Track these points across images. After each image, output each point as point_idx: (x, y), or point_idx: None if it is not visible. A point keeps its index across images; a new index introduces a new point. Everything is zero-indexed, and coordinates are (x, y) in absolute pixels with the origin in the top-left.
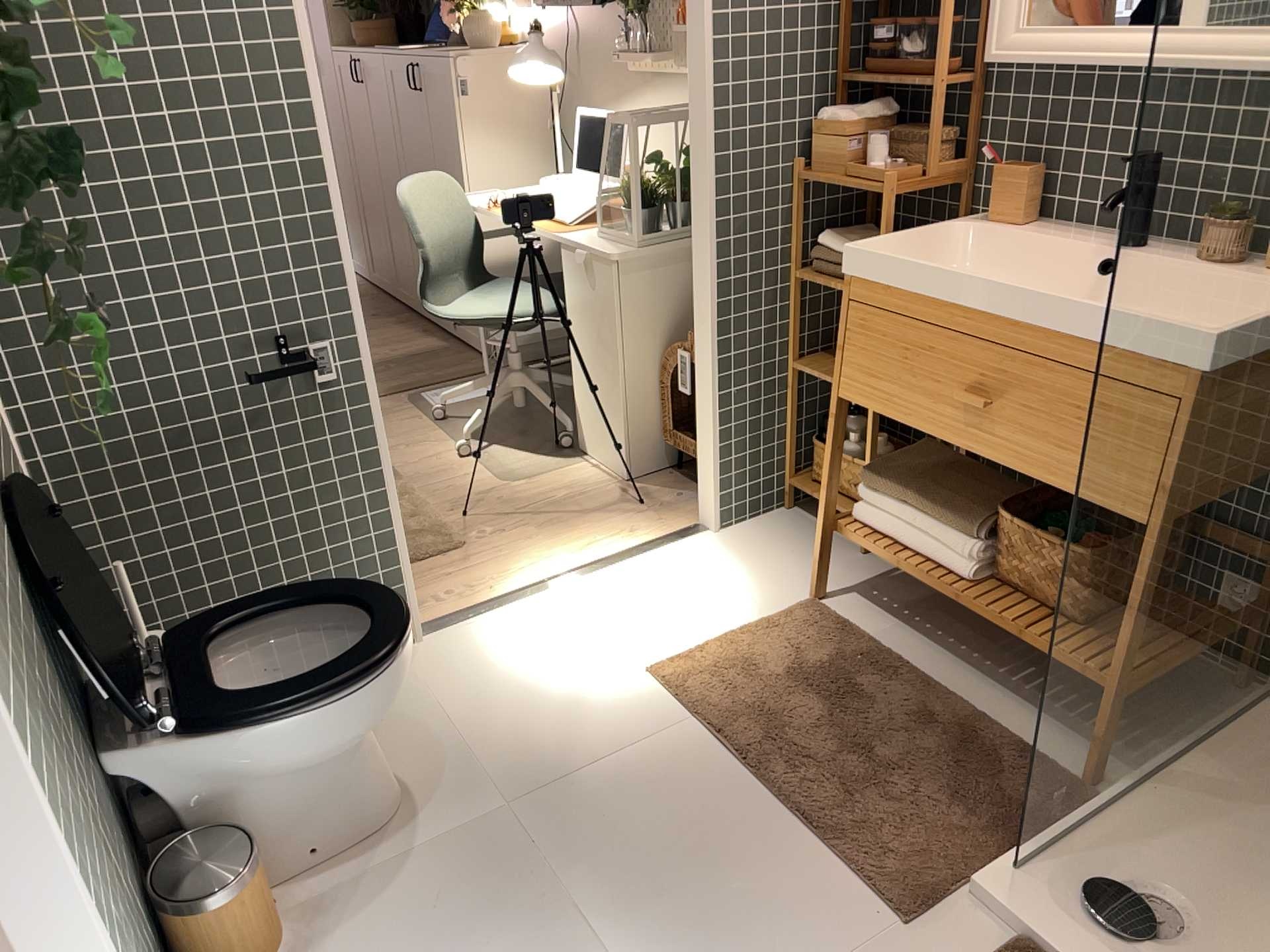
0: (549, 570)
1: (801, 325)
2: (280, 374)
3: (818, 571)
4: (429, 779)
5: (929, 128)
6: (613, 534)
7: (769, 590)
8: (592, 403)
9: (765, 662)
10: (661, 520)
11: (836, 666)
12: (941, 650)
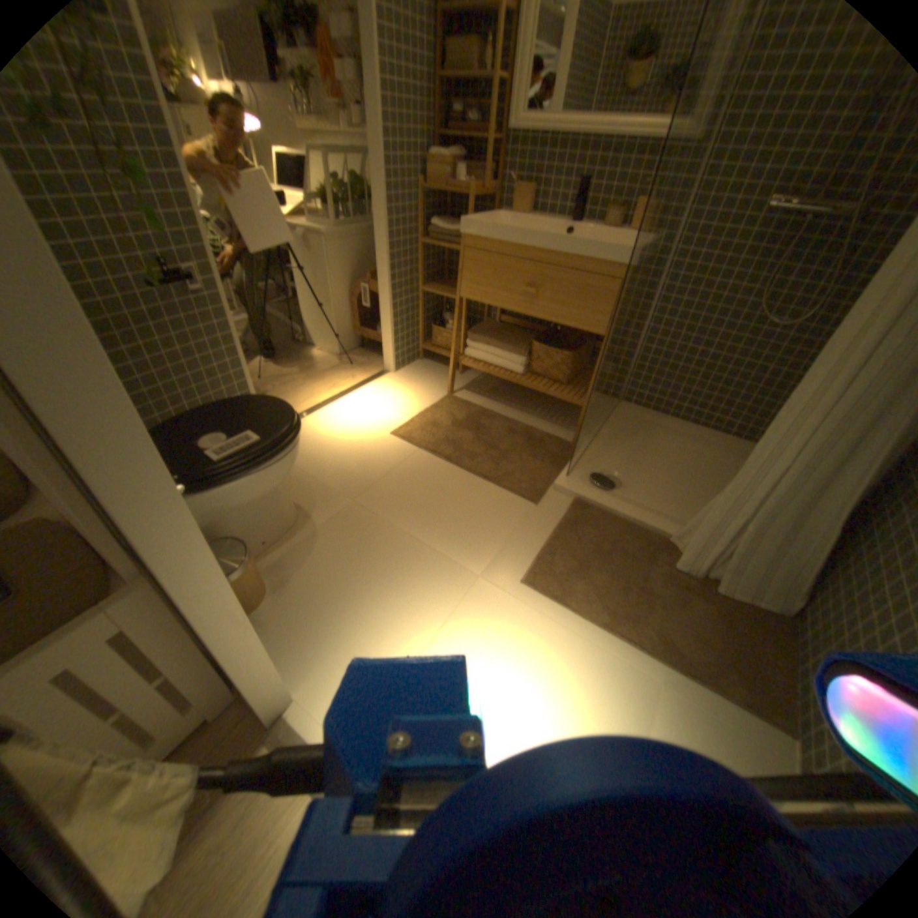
0: (319, 396)
1: (423, 266)
2: (166, 279)
3: (444, 382)
4: (302, 496)
5: (478, 162)
6: (344, 377)
7: (427, 392)
8: (315, 315)
9: (438, 420)
10: (365, 369)
11: (468, 417)
12: (505, 406)
